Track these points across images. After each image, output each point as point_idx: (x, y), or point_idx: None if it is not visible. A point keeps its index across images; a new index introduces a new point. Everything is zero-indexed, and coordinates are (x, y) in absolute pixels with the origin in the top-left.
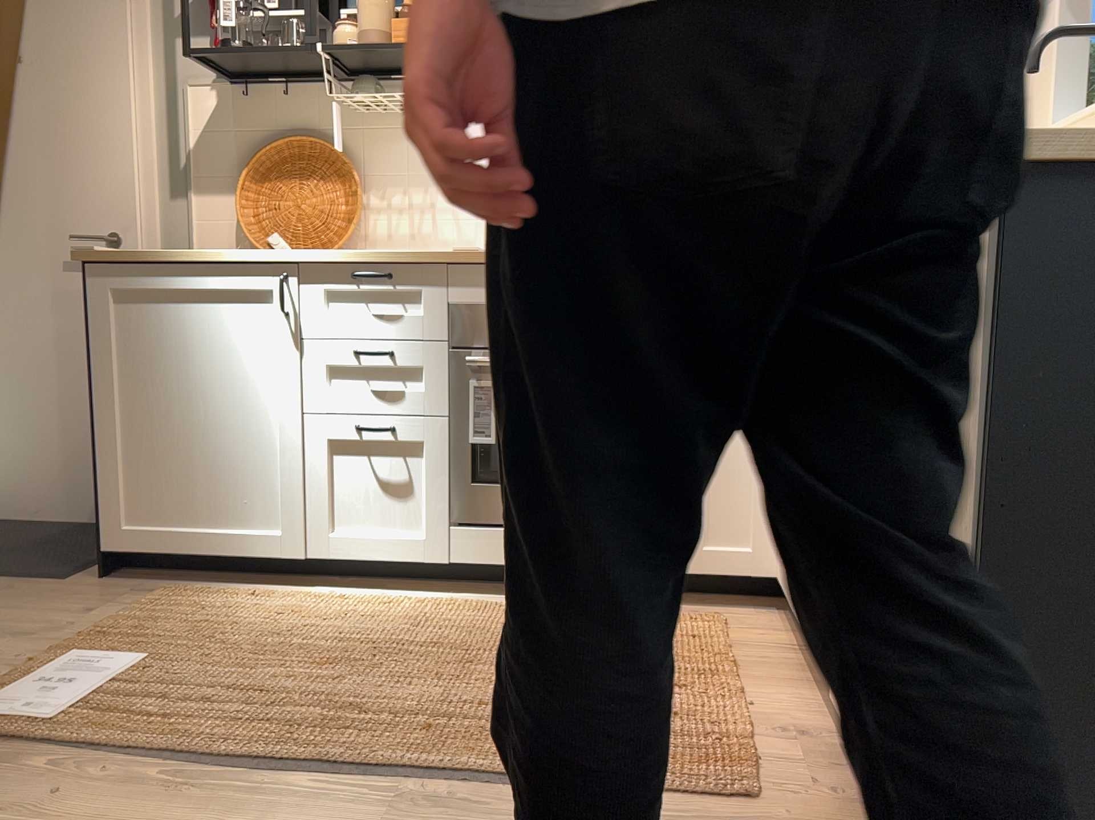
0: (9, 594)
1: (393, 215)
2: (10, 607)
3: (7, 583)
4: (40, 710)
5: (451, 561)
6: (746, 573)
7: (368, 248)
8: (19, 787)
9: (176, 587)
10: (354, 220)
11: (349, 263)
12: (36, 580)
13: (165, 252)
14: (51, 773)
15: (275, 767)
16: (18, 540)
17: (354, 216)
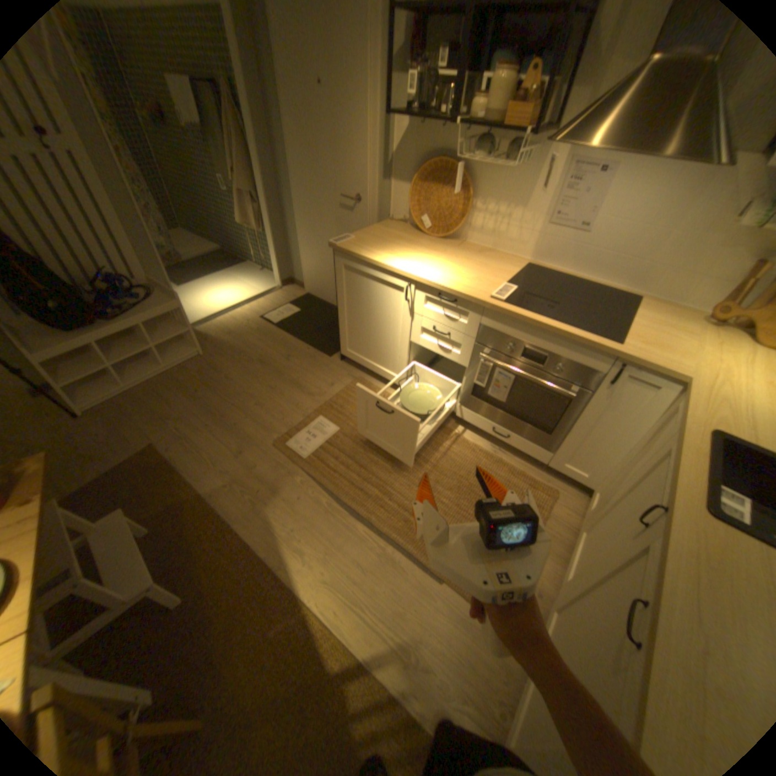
0: (313, 361)
1: (487, 216)
2: (312, 370)
3: (314, 352)
4: (305, 446)
5: (456, 414)
6: (579, 481)
7: (470, 231)
8: (292, 485)
9: (362, 376)
10: (464, 219)
11: (438, 288)
12: (322, 354)
13: (363, 256)
14: (301, 481)
15: (356, 512)
16: (323, 319)
17: (465, 216)
